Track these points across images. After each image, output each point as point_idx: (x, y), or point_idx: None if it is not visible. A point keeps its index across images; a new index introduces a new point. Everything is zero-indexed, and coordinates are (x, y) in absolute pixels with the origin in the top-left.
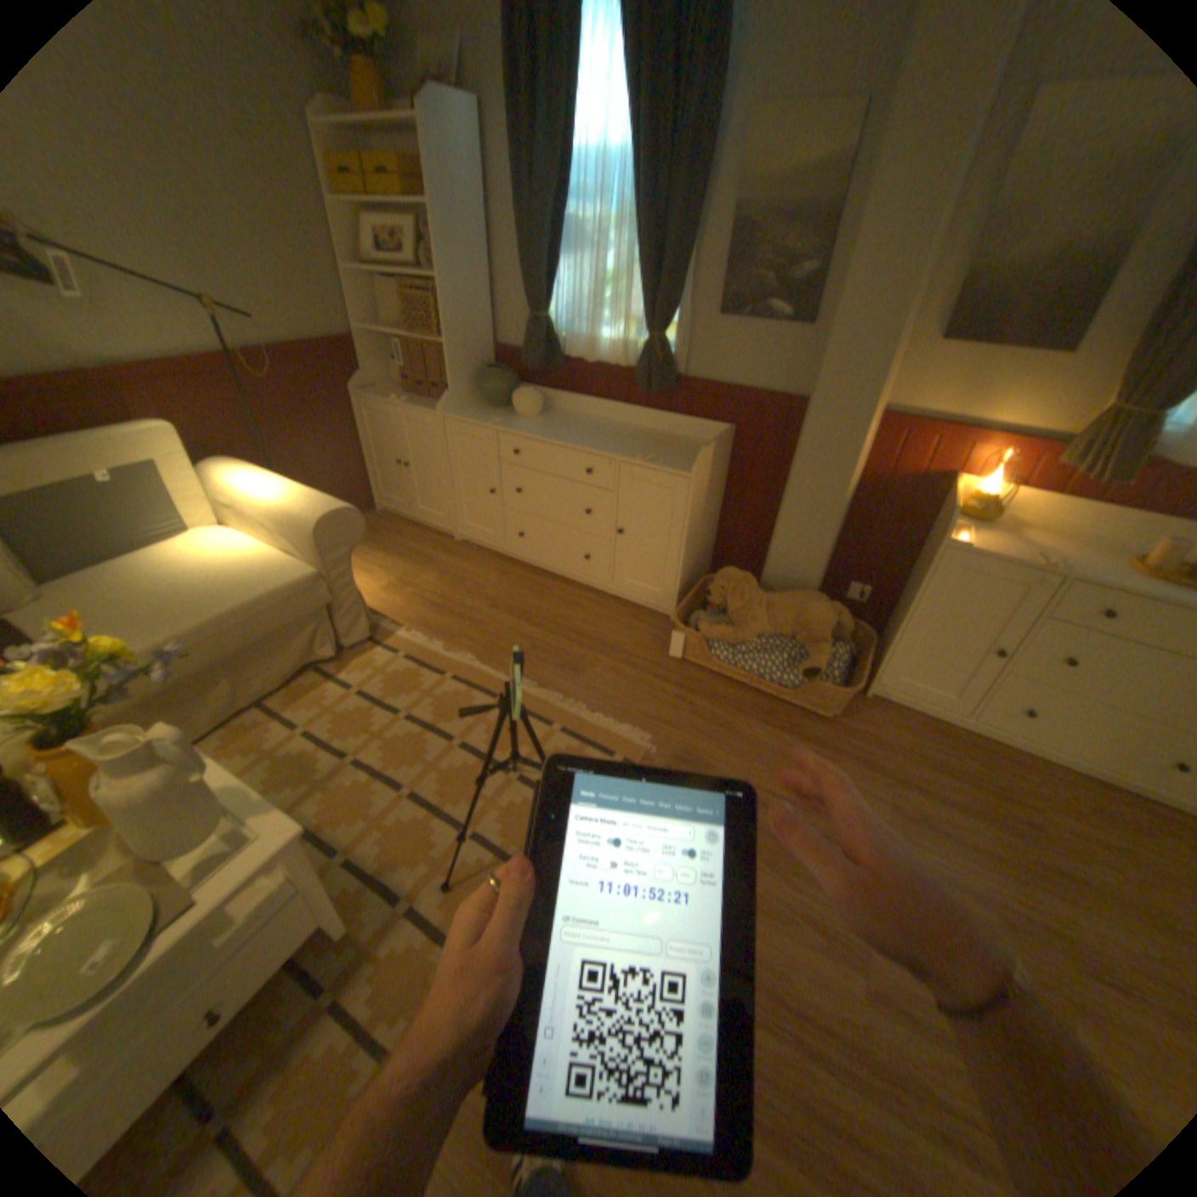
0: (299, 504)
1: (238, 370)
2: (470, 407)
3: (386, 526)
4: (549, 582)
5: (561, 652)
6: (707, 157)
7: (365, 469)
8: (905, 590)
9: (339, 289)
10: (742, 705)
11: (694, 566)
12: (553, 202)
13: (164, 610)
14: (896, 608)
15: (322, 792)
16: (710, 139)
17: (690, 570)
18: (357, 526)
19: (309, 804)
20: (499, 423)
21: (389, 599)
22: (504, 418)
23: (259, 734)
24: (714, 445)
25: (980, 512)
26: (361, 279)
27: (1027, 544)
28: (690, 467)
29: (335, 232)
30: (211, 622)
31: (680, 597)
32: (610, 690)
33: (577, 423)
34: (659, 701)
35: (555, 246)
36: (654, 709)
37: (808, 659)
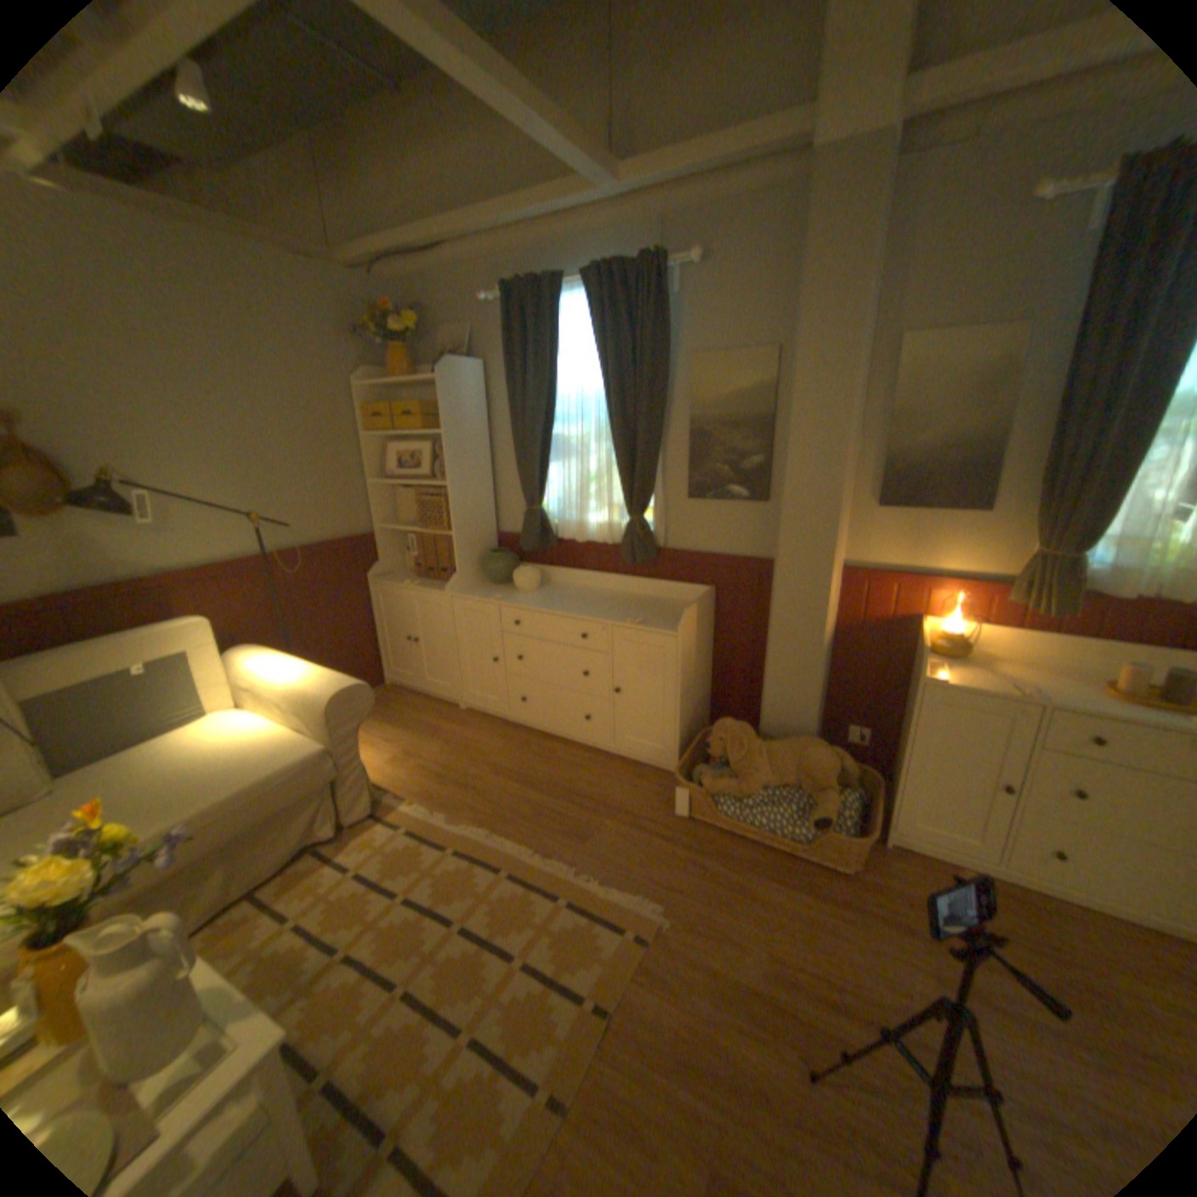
0: (313, 683)
1: (271, 568)
2: (475, 585)
3: (393, 698)
4: (551, 744)
5: (564, 817)
6: (662, 388)
7: (377, 645)
8: (902, 729)
9: (365, 497)
10: (756, 866)
11: (692, 718)
12: (543, 425)
13: (171, 796)
14: (898, 749)
15: (306, 998)
16: (663, 377)
17: (689, 723)
18: (365, 700)
19: (290, 1013)
20: (500, 598)
21: (392, 772)
22: (505, 593)
23: (245, 930)
24: (696, 604)
25: (950, 650)
26: (384, 488)
27: (1001, 677)
28: (676, 625)
29: (365, 456)
30: (215, 806)
31: (681, 751)
32: (616, 857)
33: (572, 593)
34: (669, 866)
35: (545, 455)
36: (664, 876)
37: (818, 809)
